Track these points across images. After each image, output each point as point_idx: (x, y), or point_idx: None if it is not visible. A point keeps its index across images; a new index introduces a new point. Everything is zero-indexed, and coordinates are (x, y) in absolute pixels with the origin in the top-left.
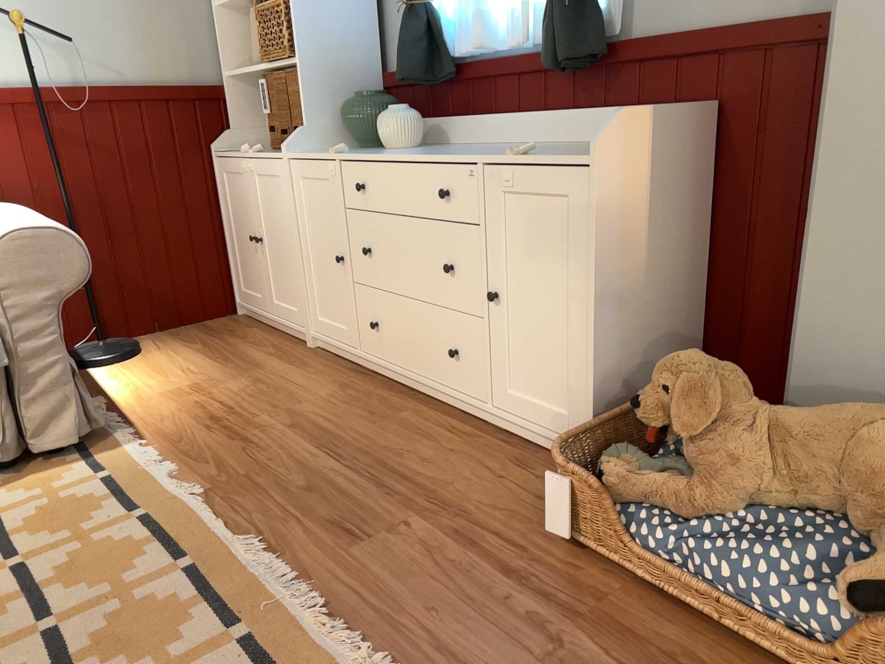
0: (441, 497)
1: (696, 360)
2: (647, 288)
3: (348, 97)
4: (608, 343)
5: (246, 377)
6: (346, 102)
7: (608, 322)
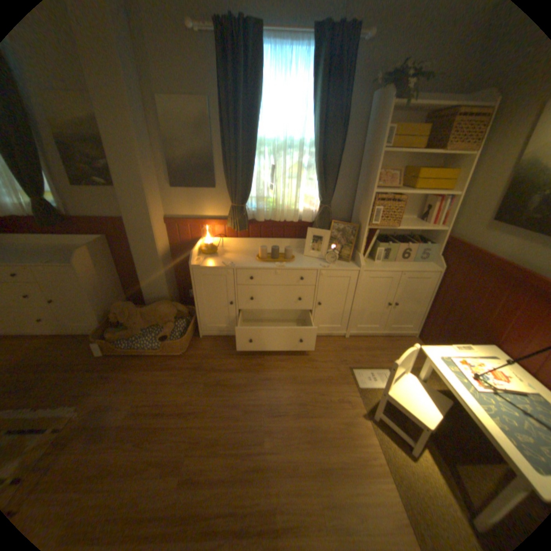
0: (56, 365)
1: (120, 305)
2: (102, 287)
3: None
4: (95, 305)
5: None
6: None
7: (93, 300)
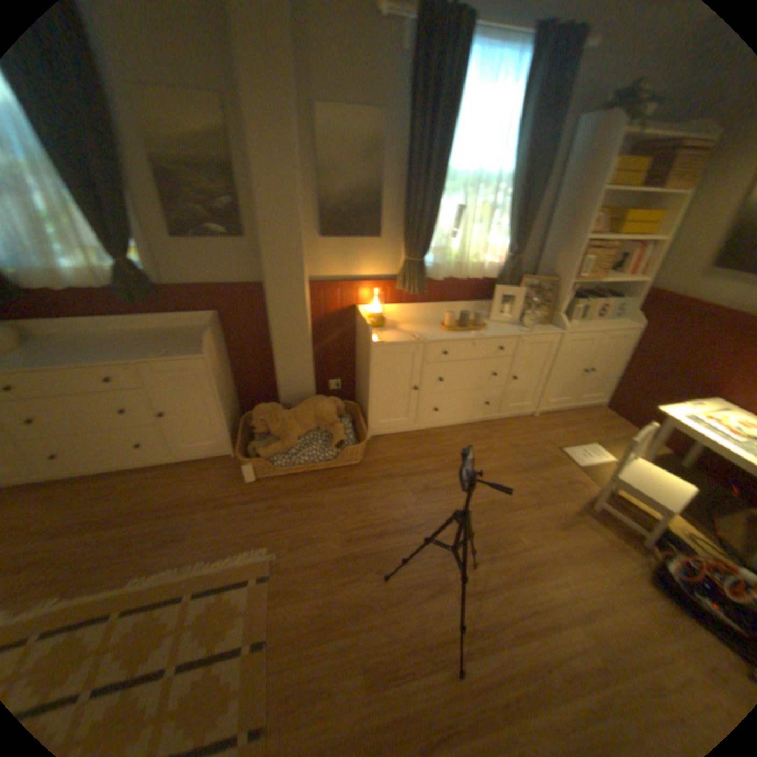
0: (191, 502)
1: (266, 408)
2: (225, 386)
3: None
4: (226, 412)
5: None
6: None
7: (224, 406)
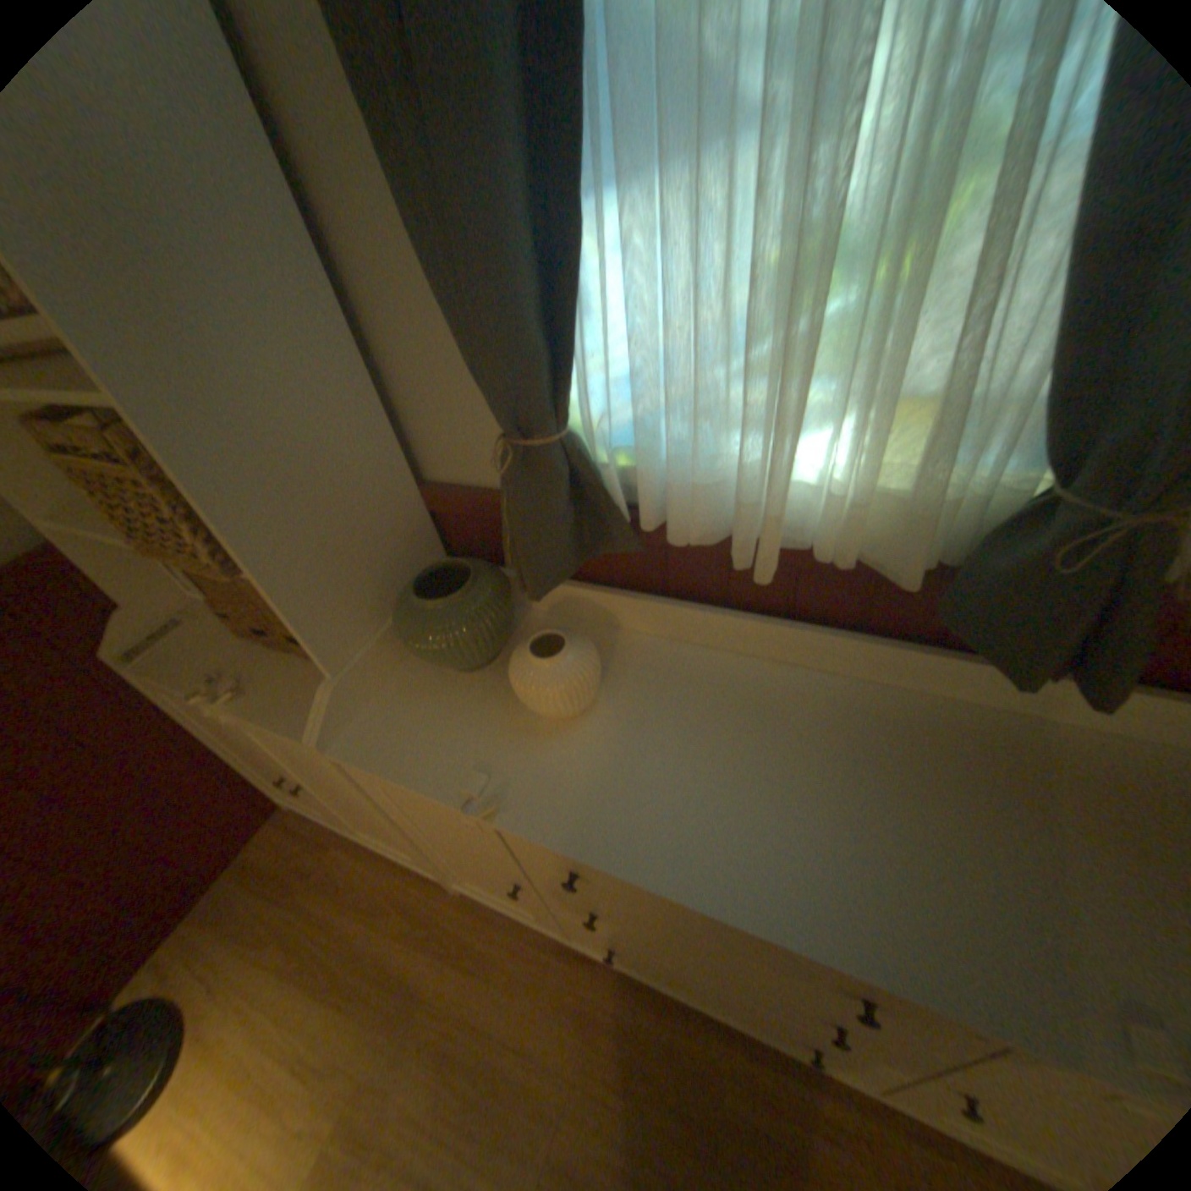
0: None
1: None
2: None
3: (381, 568)
4: None
5: (415, 1055)
6: (405, 614)
7: None
